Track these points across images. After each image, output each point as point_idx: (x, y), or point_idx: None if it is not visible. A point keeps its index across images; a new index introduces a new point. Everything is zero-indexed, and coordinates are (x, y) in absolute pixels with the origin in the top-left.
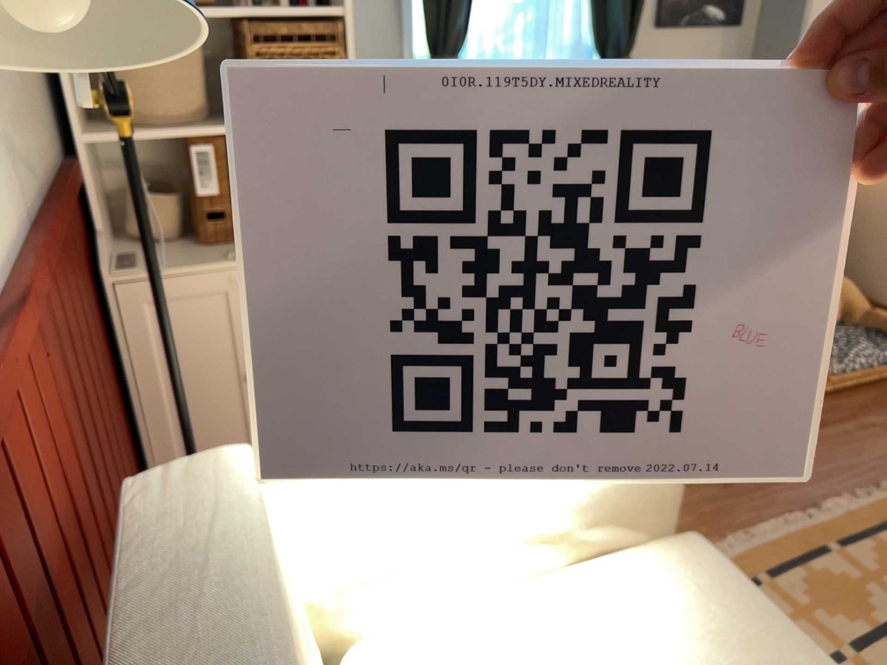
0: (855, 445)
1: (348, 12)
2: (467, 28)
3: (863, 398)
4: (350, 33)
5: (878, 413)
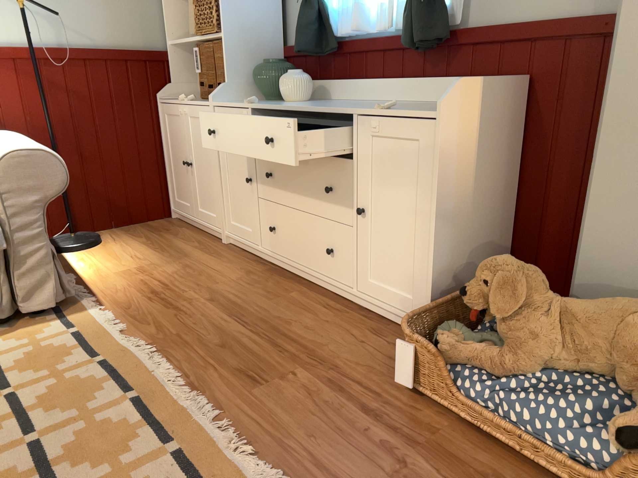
0: (339, 433)
1: None
2: None
3: (491, 459)
4: None
5: (448, 469)
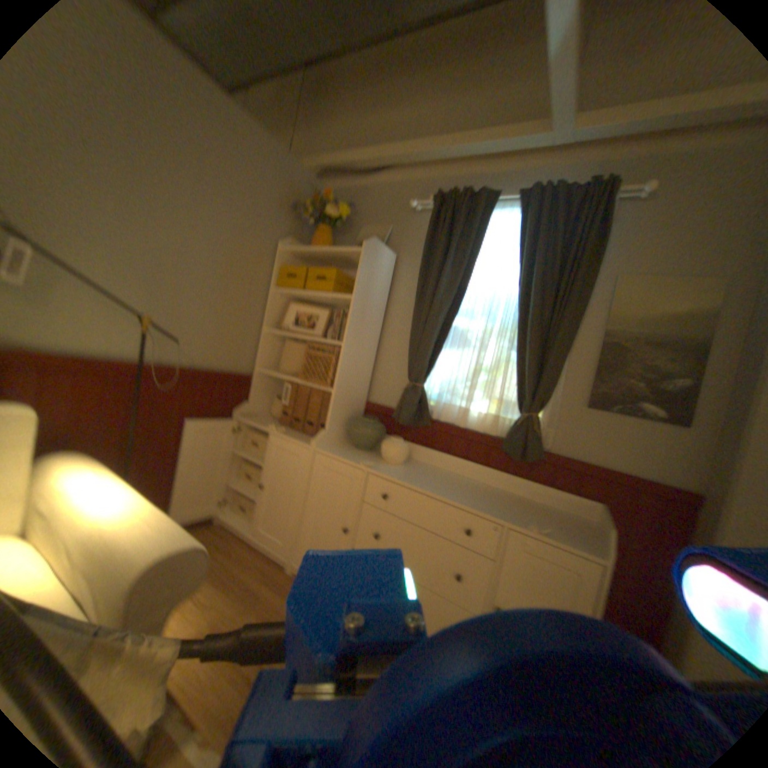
0: None
1: (345, 346)
2: (428, 372)
3: None
4: (343, 354)
5: None
